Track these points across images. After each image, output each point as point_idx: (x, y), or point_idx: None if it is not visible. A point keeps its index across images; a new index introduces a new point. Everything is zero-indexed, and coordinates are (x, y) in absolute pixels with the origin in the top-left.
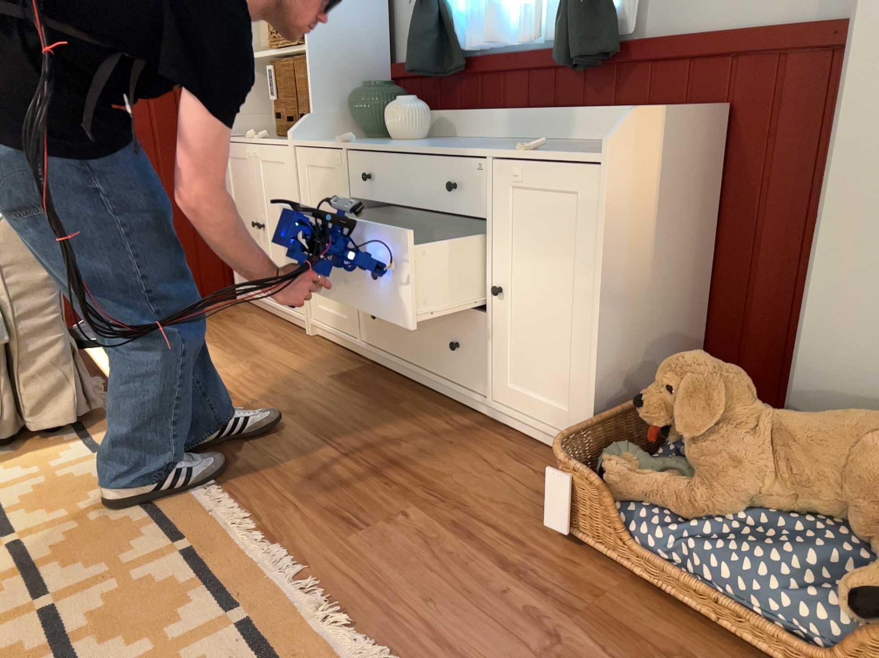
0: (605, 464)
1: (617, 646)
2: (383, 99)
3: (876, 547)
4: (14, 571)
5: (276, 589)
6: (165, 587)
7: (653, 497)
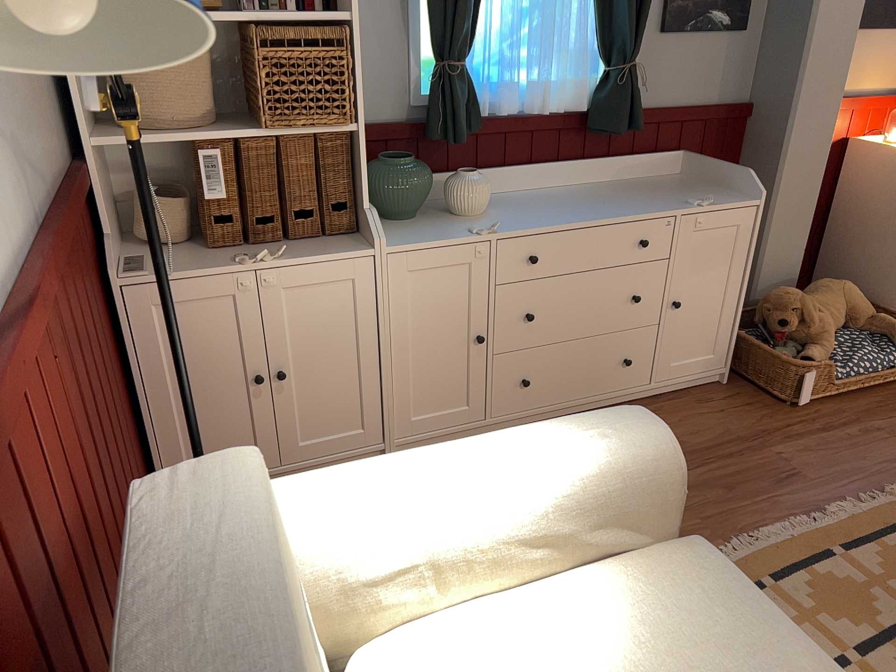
0: (808, 358)
1: (879, 416)
2: (429, 173)
3: (865, 328)
4: (893, 649)
5: (874, 510)
6: (886, 559)
7: (816, 360)
